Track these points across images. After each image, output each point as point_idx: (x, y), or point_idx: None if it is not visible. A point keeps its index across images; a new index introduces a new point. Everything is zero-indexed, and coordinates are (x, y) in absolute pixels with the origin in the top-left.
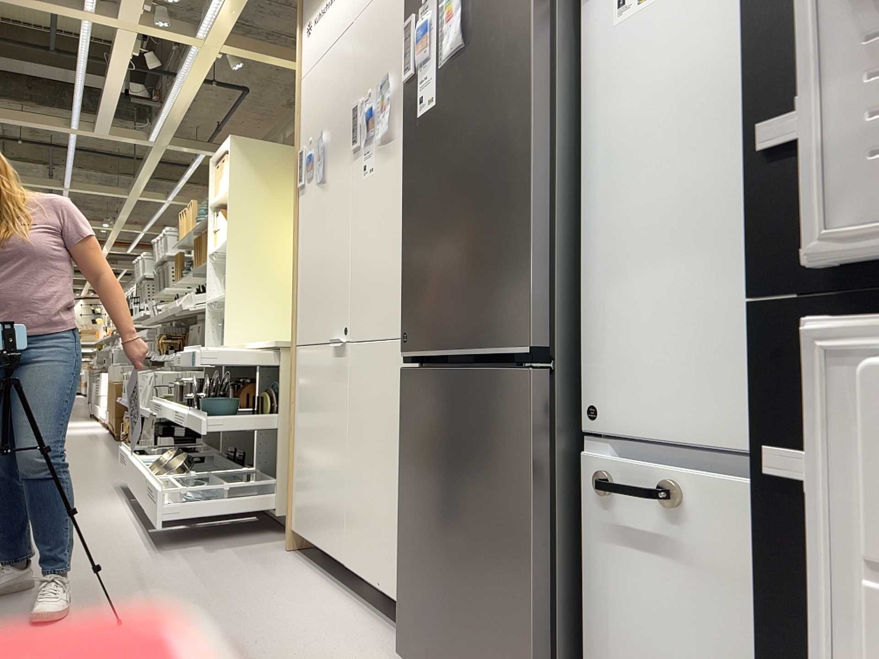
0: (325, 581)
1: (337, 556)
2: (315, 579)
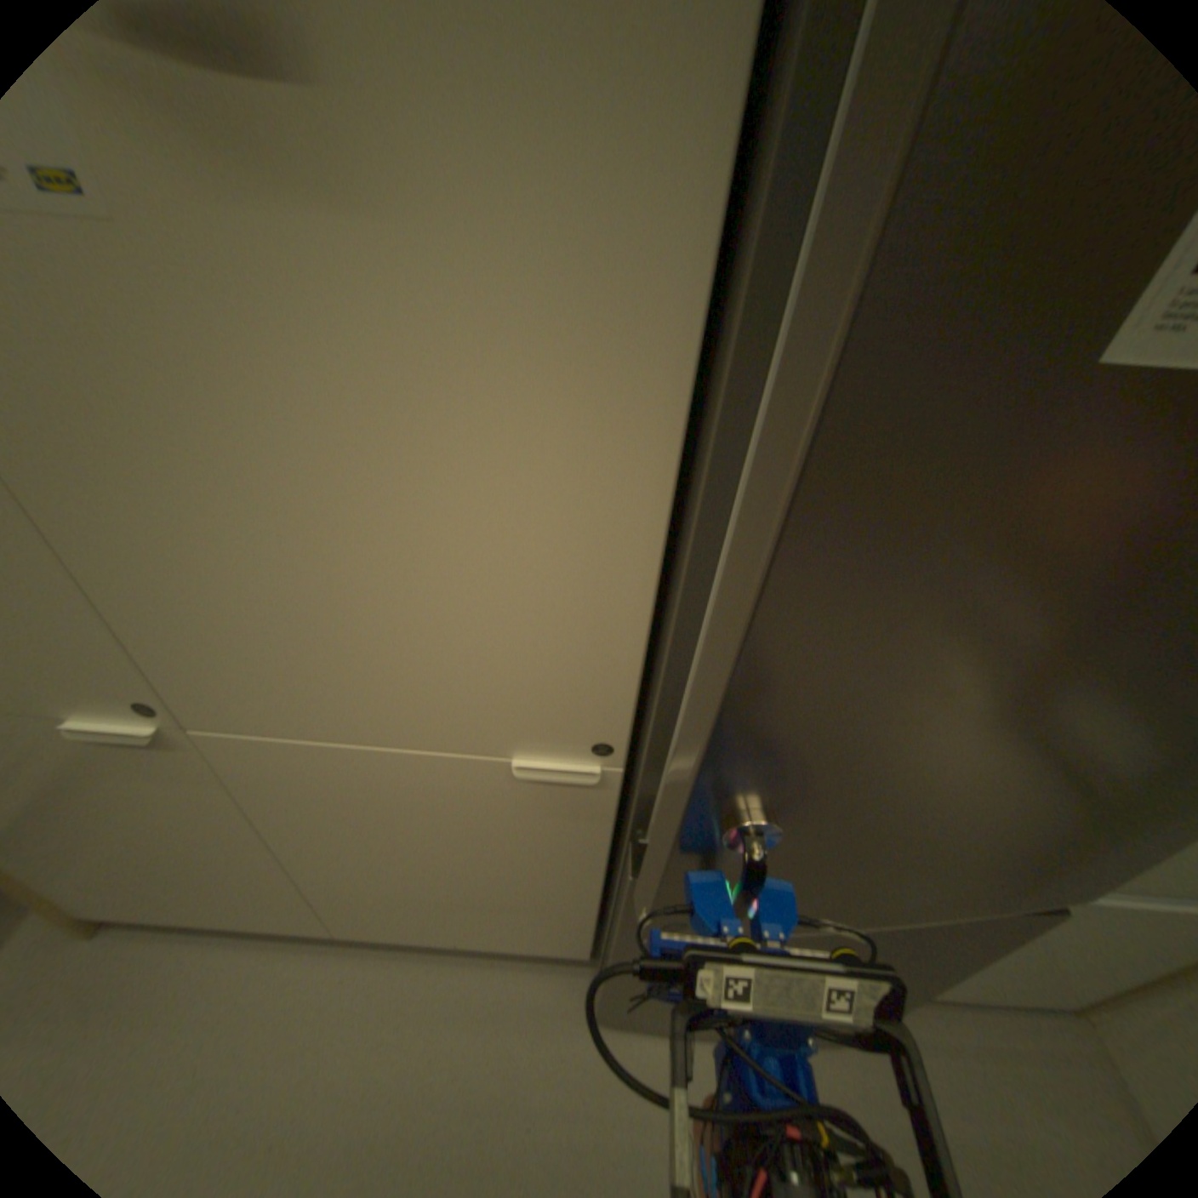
0: (272, 954)
1: (295, 934)
2: (248, 962)
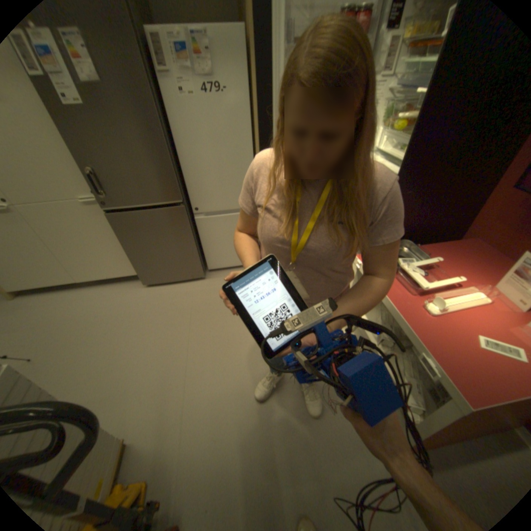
0: (63, 293)
1: (65, 283)
2: (56, 295)
